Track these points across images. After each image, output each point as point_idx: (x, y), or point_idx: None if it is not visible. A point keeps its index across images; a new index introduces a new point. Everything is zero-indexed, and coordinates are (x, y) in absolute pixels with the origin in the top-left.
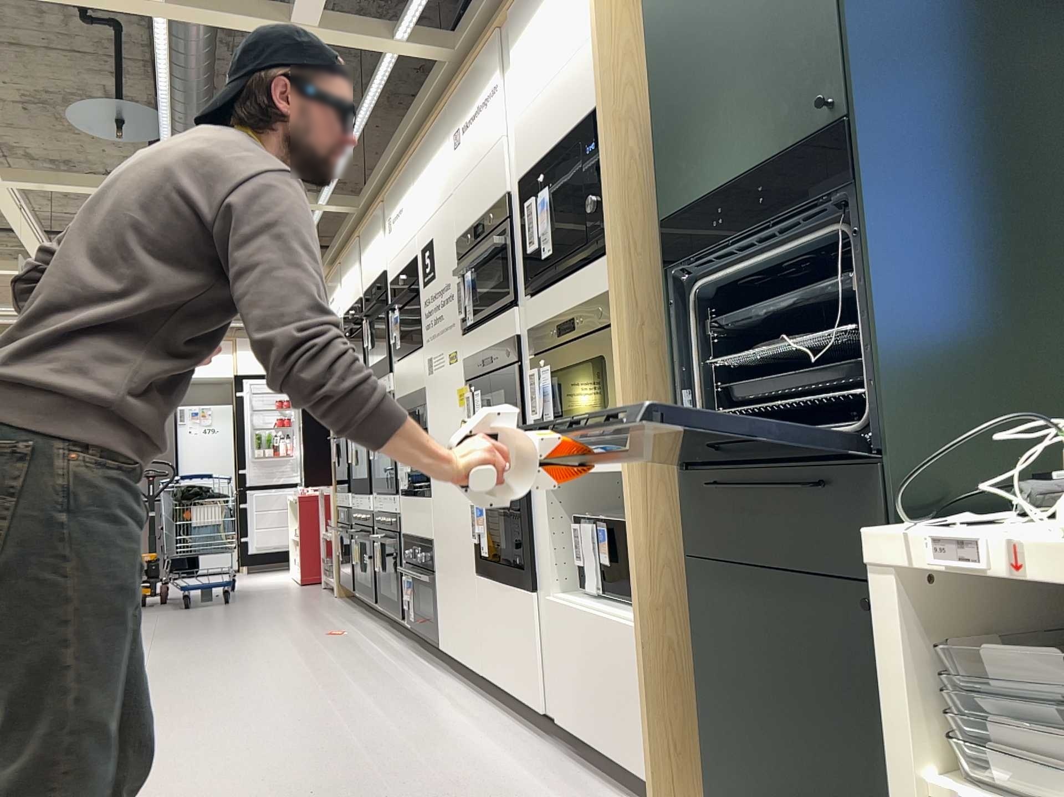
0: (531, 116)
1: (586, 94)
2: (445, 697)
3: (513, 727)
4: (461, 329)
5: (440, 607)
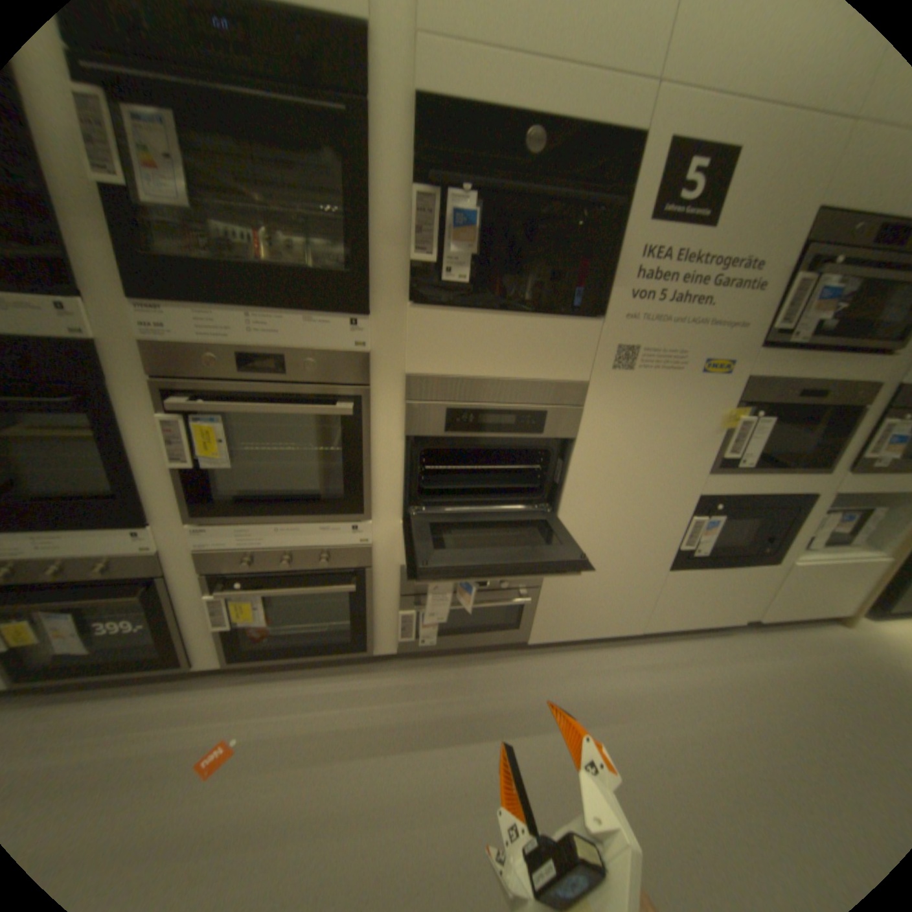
0: None
1: None
2: (624, 673)
3: (704, 646)
4: (764, 338)
5: (531, 612)
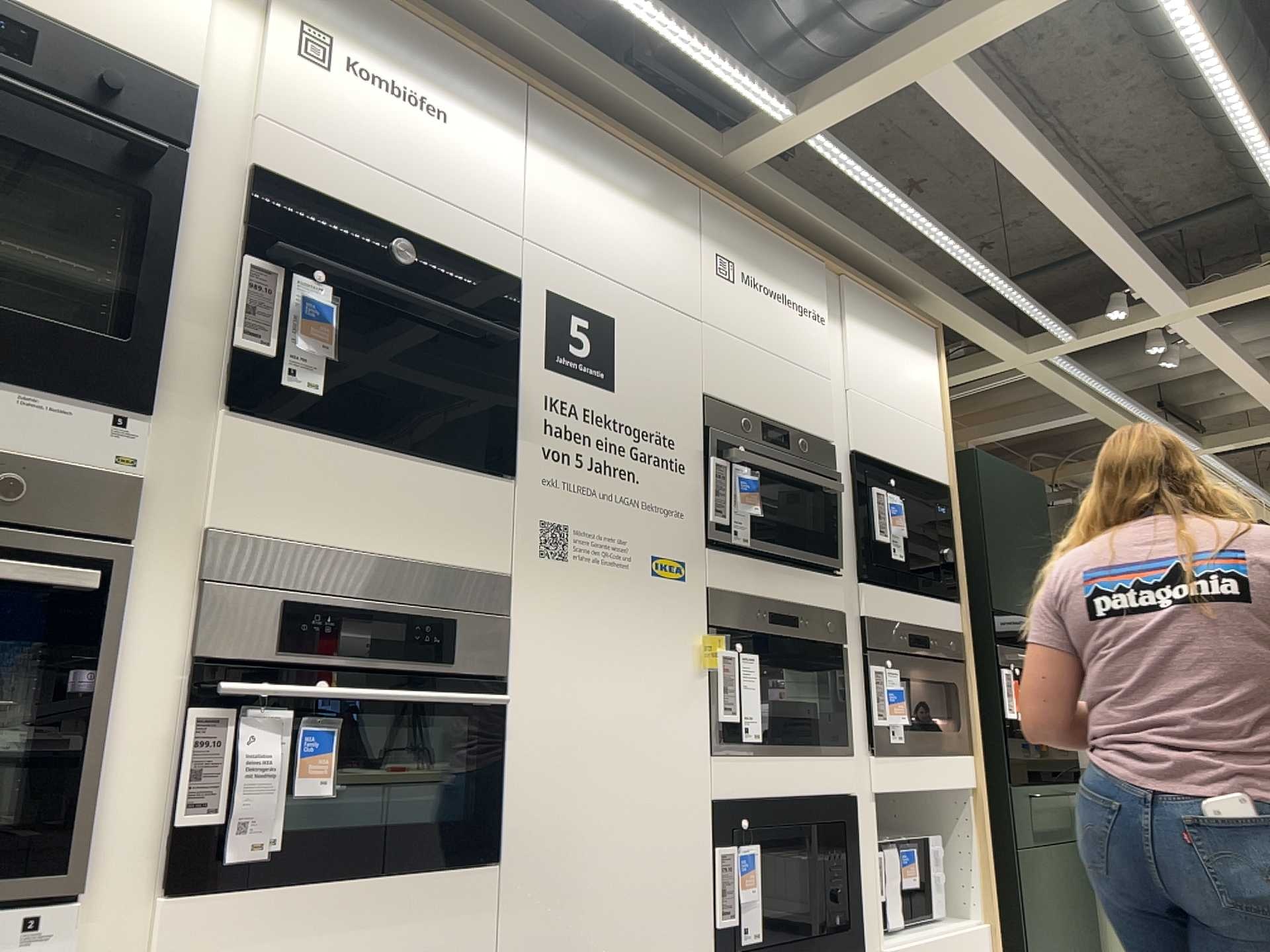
0: (875, 409)
1: (935, 462)
2: None
3: None
4: (705, 535)
5: None
